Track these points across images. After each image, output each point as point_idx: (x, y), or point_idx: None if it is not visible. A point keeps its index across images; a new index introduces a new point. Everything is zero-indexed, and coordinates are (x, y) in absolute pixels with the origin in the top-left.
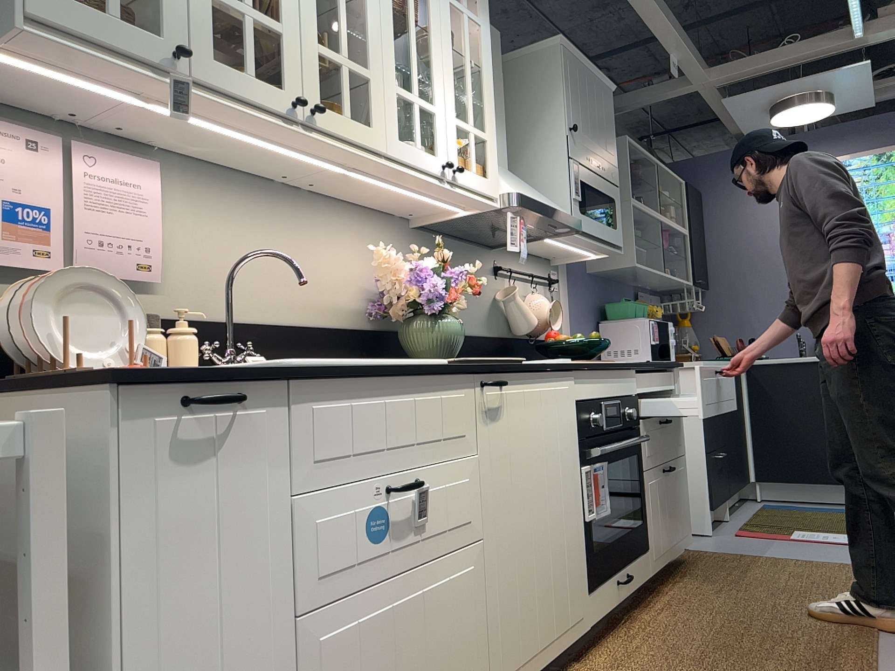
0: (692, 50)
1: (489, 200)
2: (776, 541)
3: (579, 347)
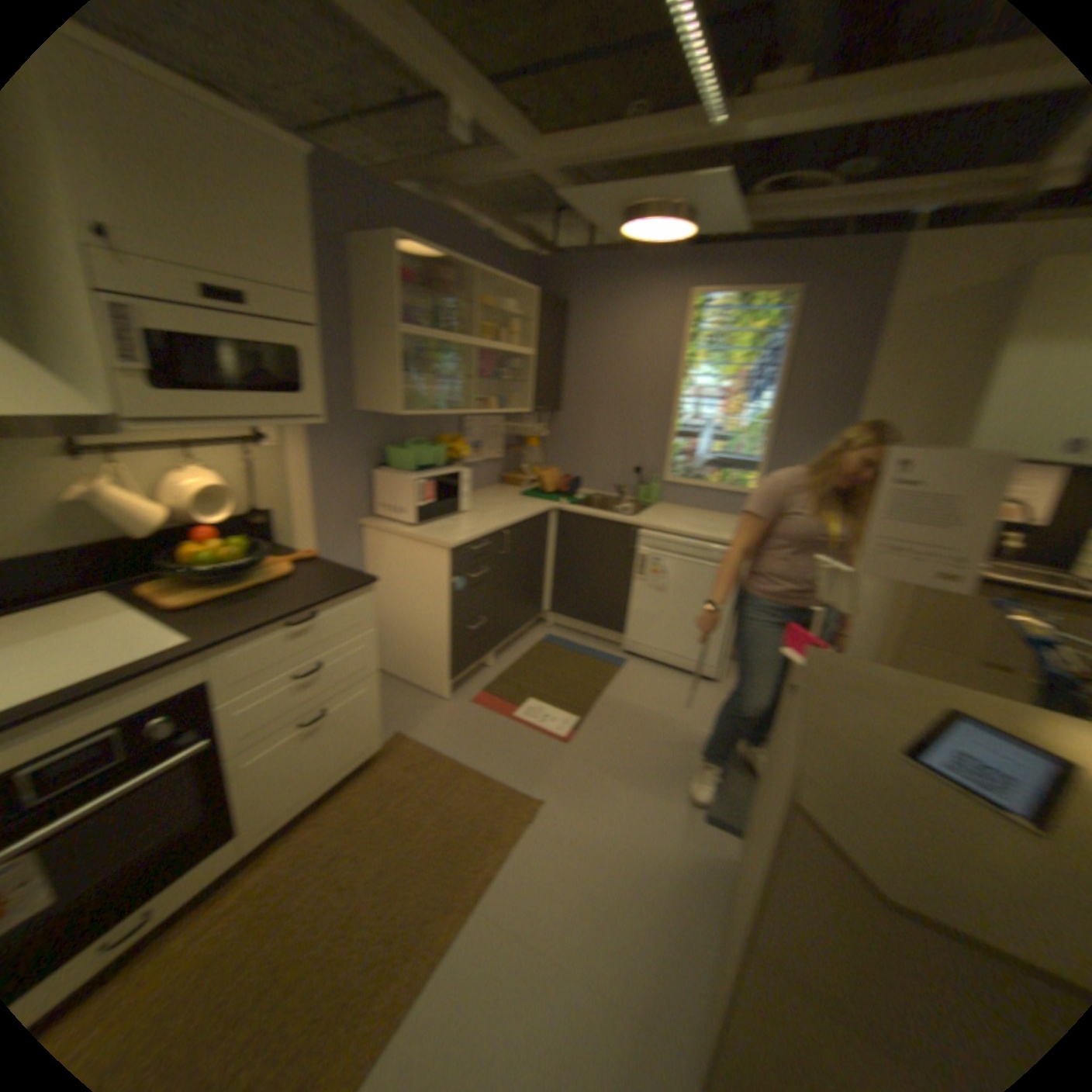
0: (494, 96)
1: None
2: (497, 722)
3: (209, 568)
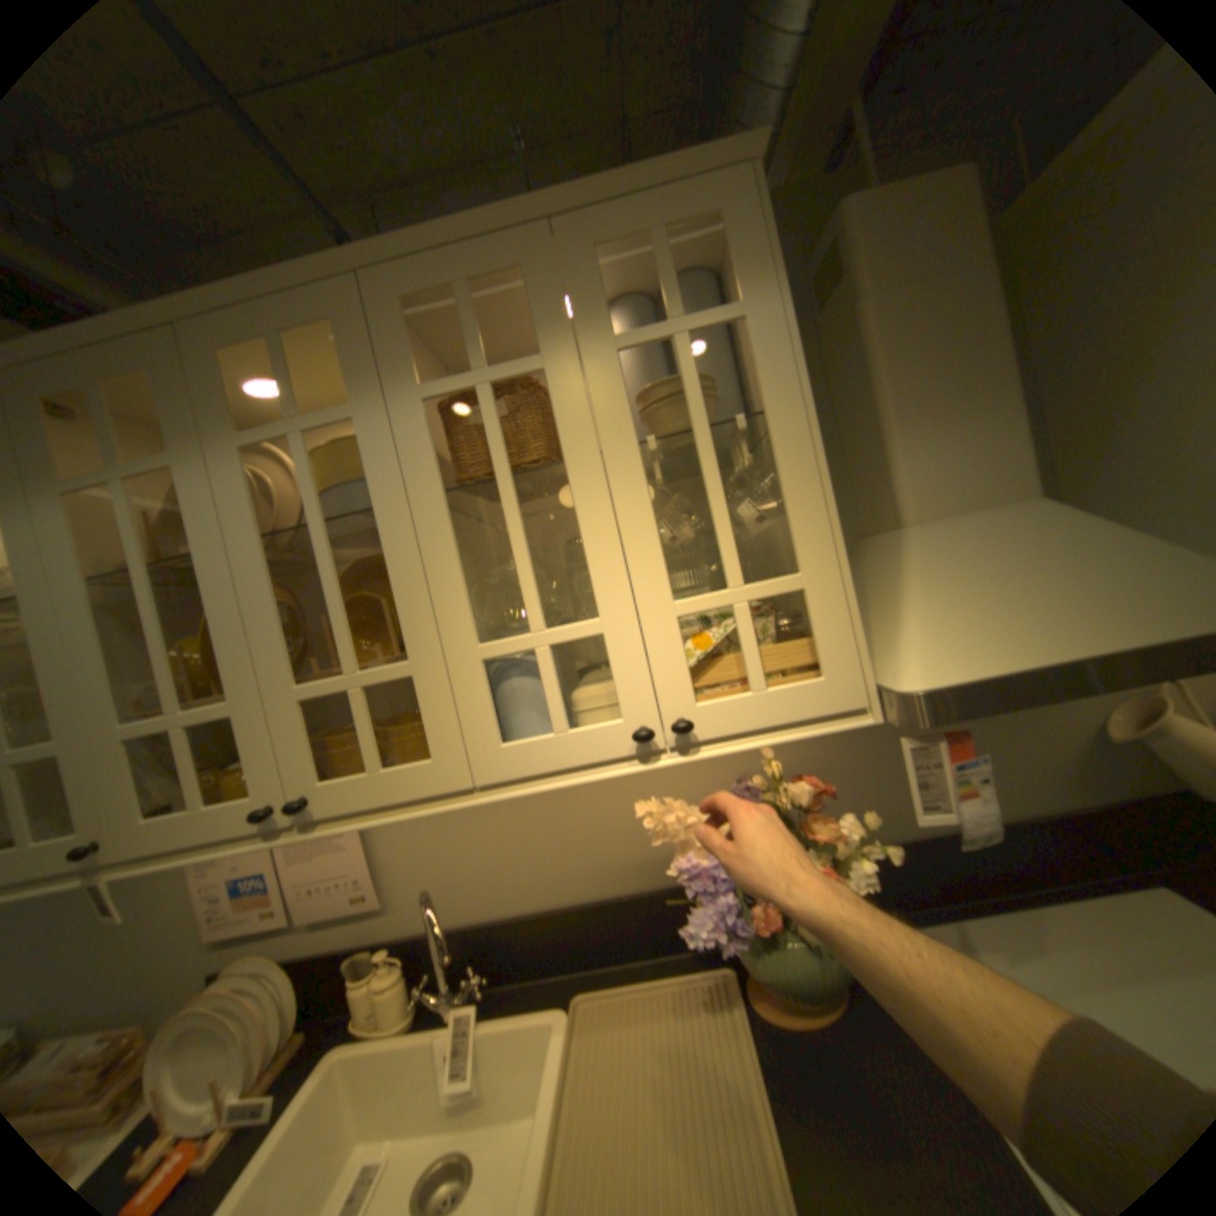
0: None
1: (831, 721)
2: None
3: None
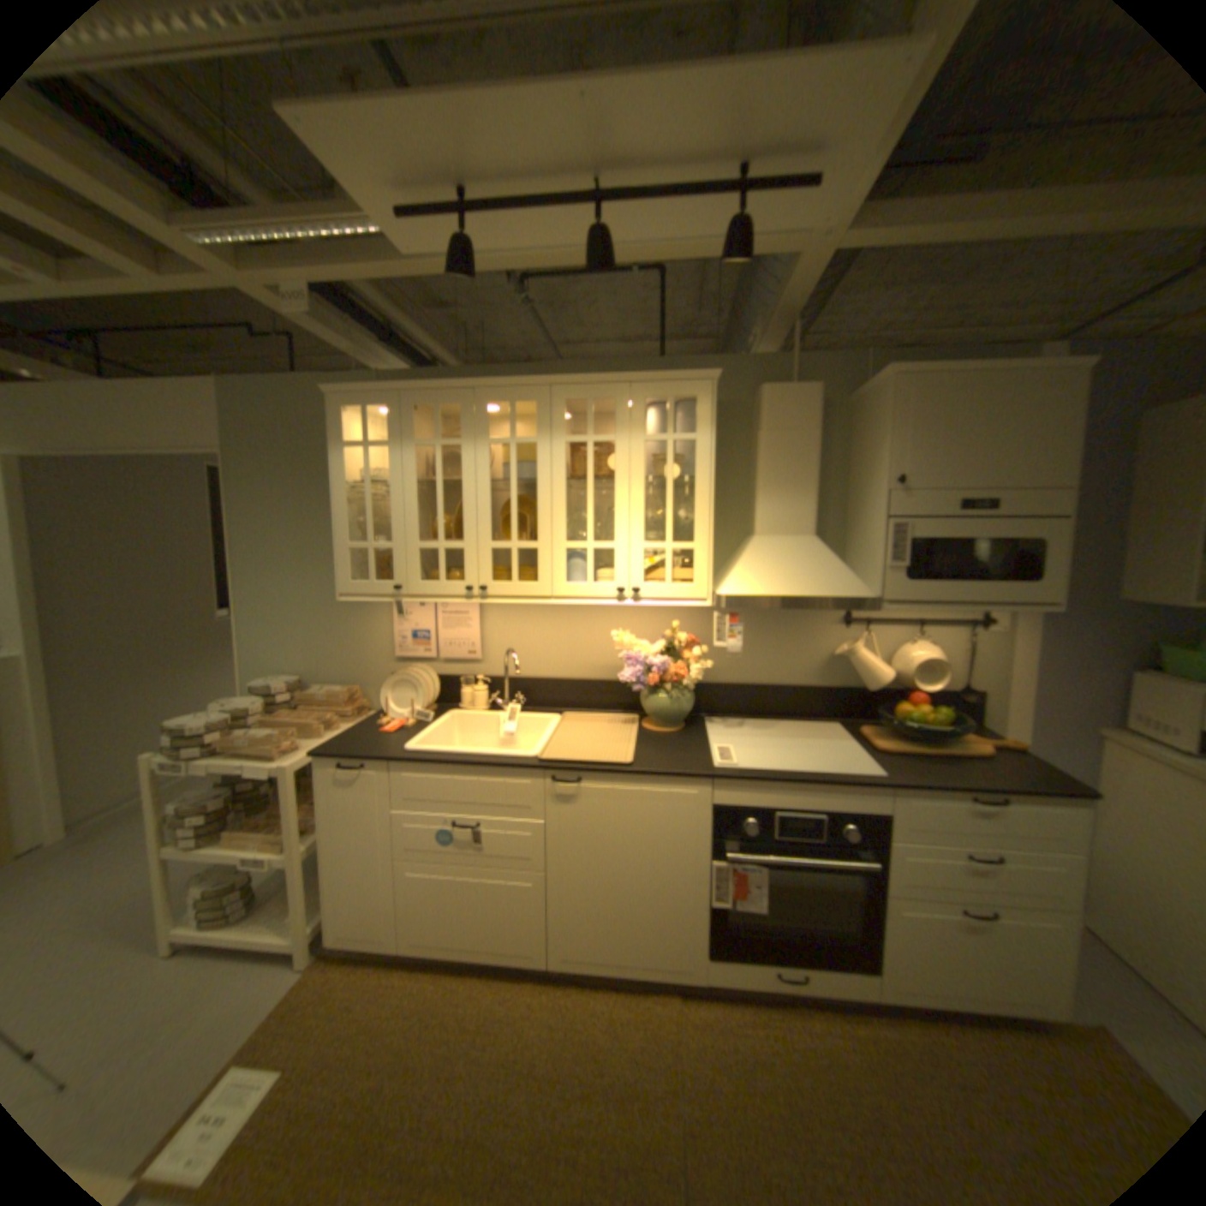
0: None
1: (692, 603)
2: None
3: (910, 727)
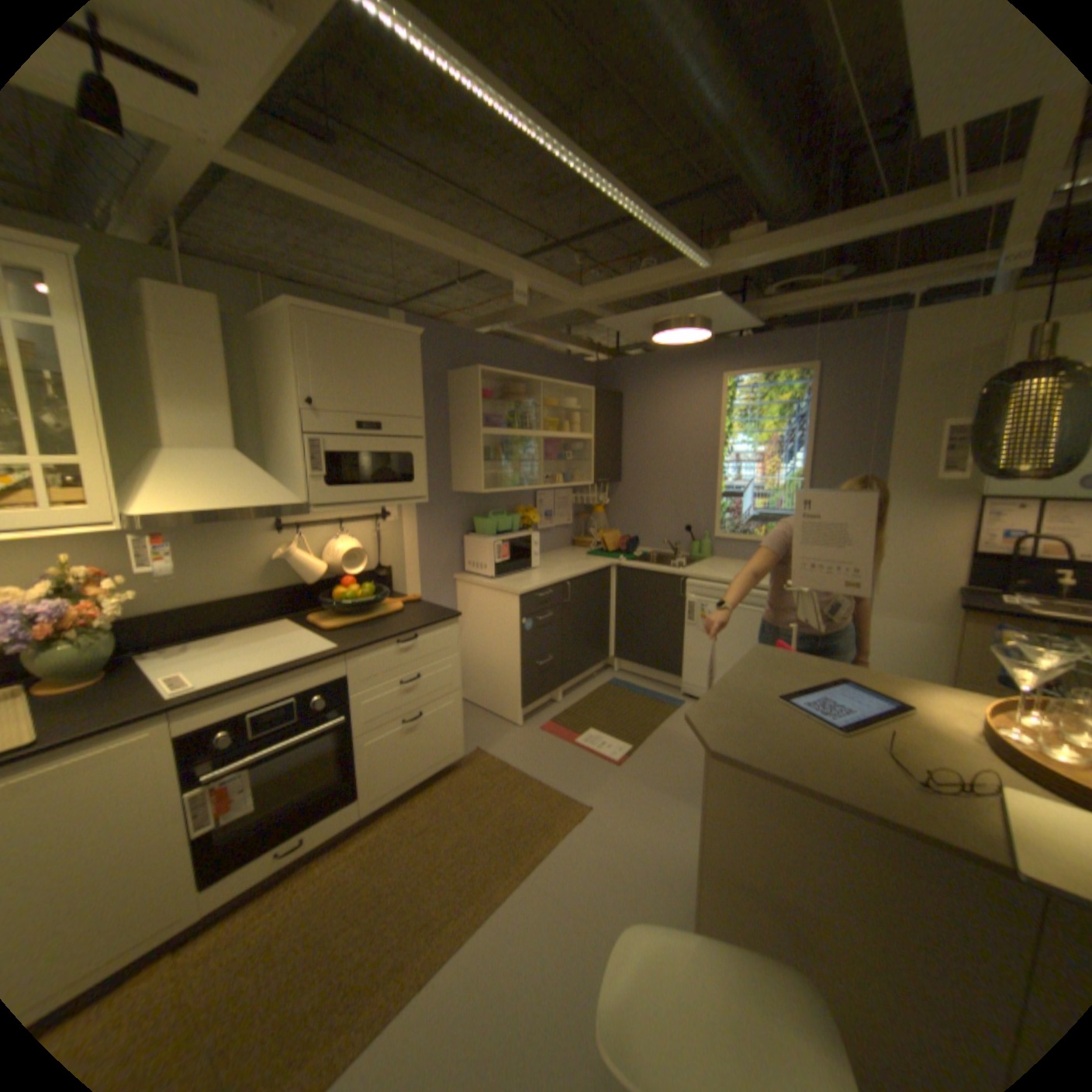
0: (540, 275)
1: (94, 527)
2: (558, 747)
3: (347, 604)
